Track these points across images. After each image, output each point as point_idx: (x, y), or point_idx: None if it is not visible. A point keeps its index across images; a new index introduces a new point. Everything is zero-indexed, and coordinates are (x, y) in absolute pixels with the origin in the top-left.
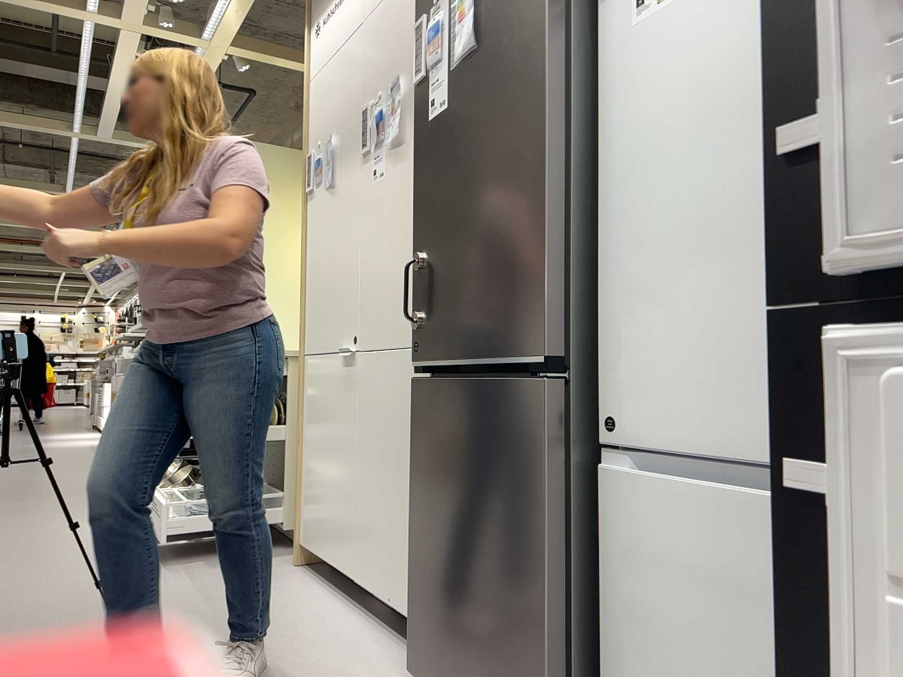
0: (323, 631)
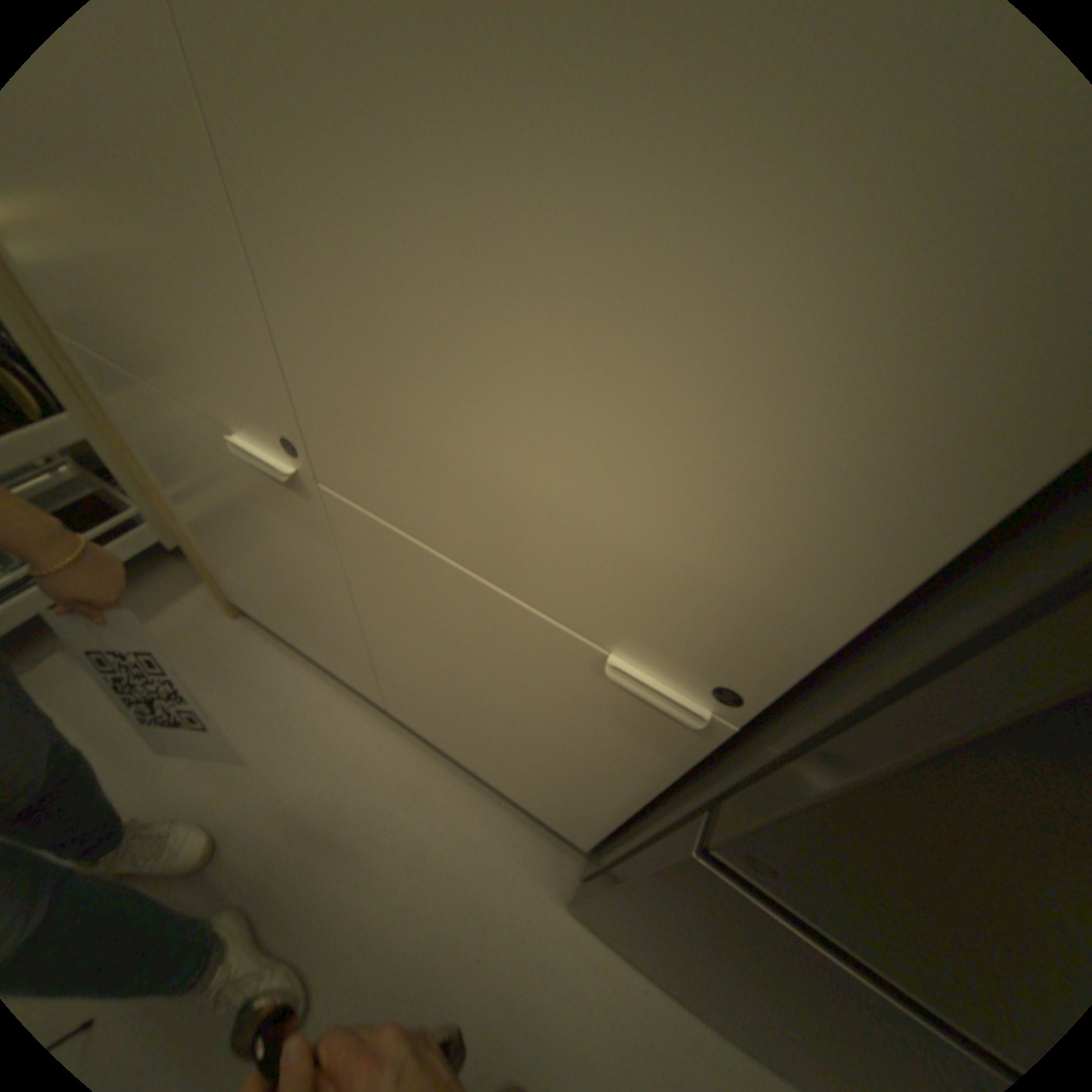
0: (384, 804)
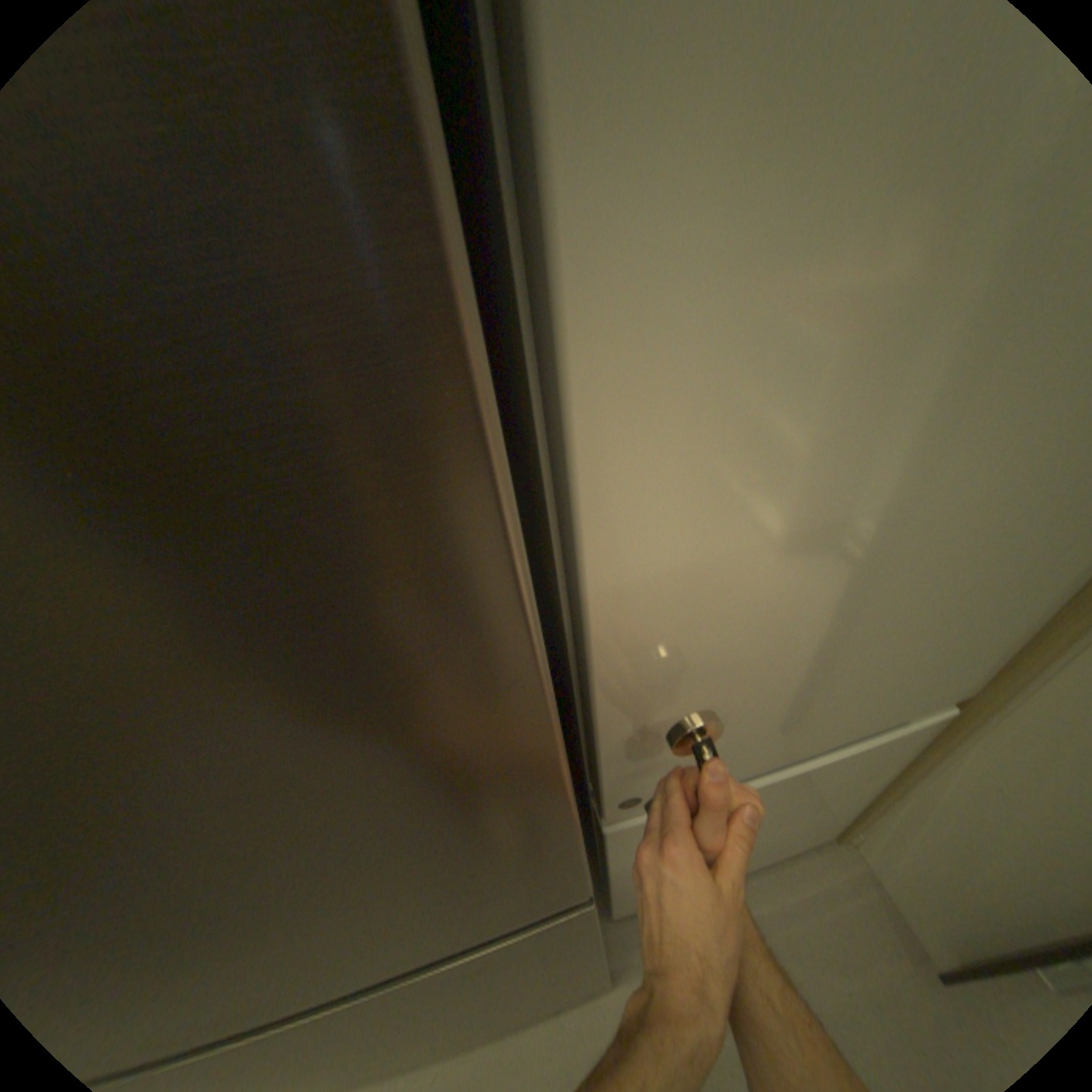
0: None
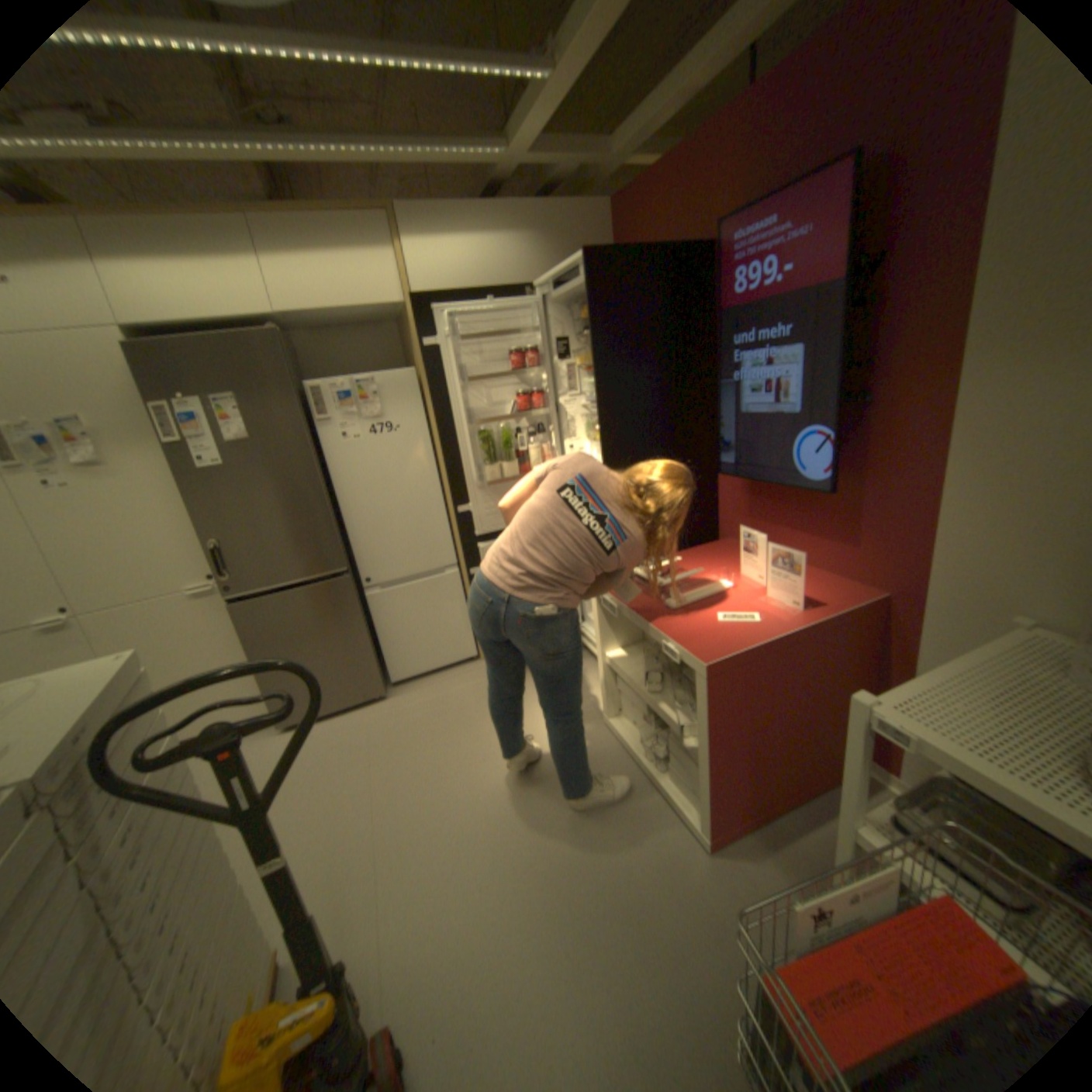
0: None
